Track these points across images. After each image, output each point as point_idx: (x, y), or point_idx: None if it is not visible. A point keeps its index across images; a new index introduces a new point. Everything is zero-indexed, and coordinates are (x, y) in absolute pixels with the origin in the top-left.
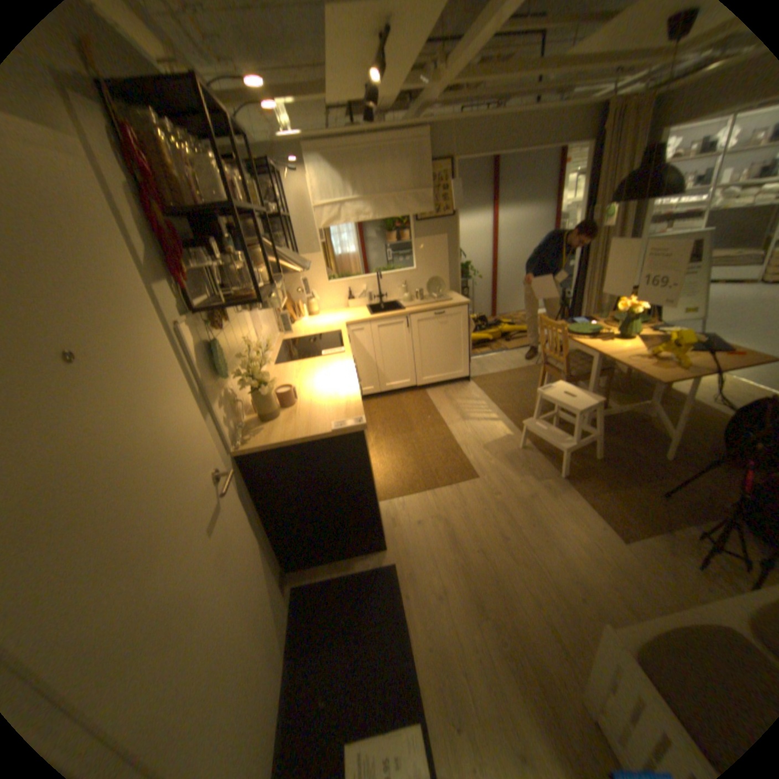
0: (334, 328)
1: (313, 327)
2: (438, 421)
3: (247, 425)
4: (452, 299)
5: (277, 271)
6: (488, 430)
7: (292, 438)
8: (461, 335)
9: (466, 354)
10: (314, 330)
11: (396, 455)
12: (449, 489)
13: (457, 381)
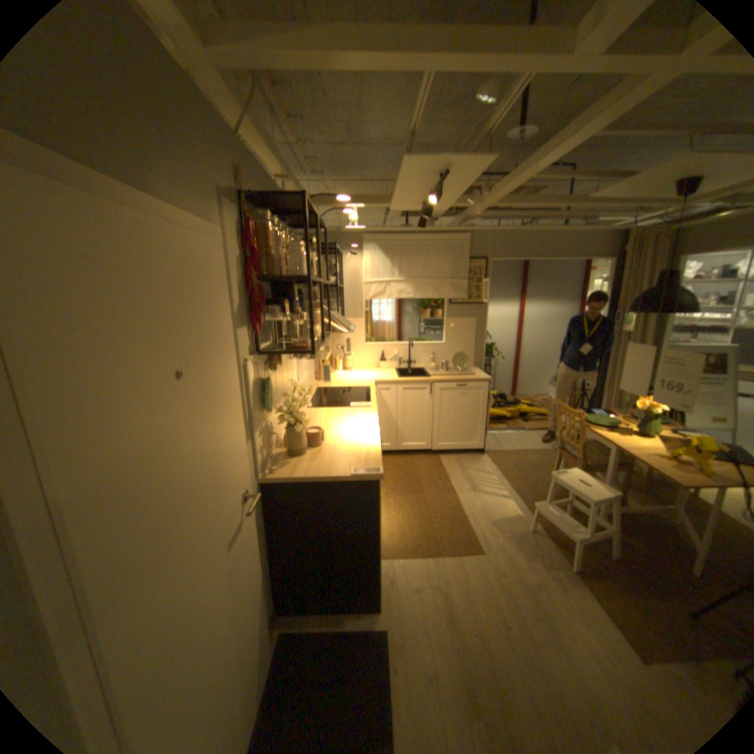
0: (364, 385)
1: (346, 380)
2: (448, 489)
3: (276, 458)
4: (474, 374)
5: (326, 330)
6: (498, 507)
7: (314, 476)
8: (480, 408)
9: (482, 428)
10: (346, 383)
11: (403, 515)
12: (452, 561)
13: (471, 453)
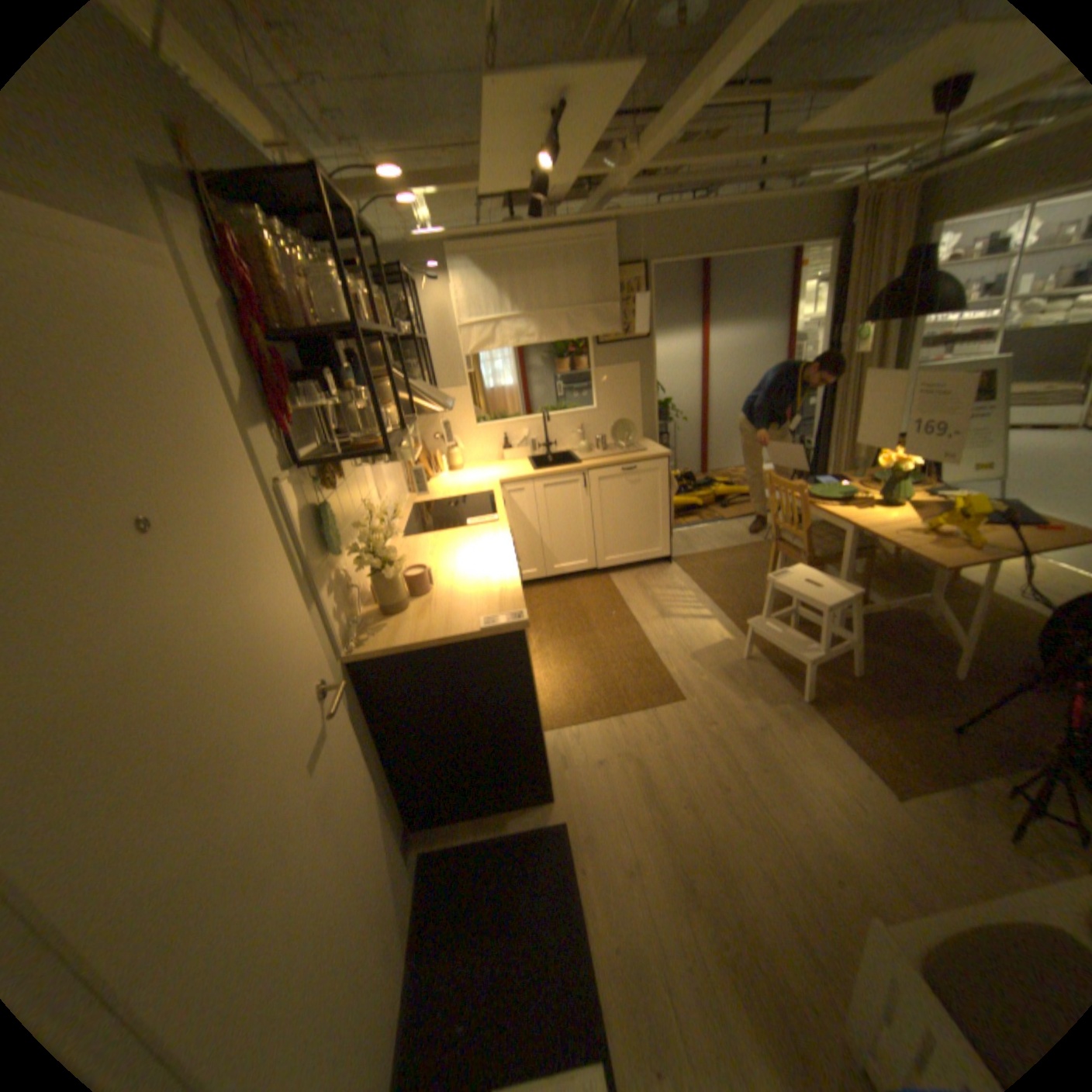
0: (484, 490)
1: (456, 487)
2: (627, 620)
3: (365, 622)
4: (646, 450)
5: (409, 412)
6: (698, 633)
7: (426, 640)
8: (659, 499)
9: (665, 527)
10: (457, 491)
11: (568, 667)
12: (643, 716)
13: (654, 564)
